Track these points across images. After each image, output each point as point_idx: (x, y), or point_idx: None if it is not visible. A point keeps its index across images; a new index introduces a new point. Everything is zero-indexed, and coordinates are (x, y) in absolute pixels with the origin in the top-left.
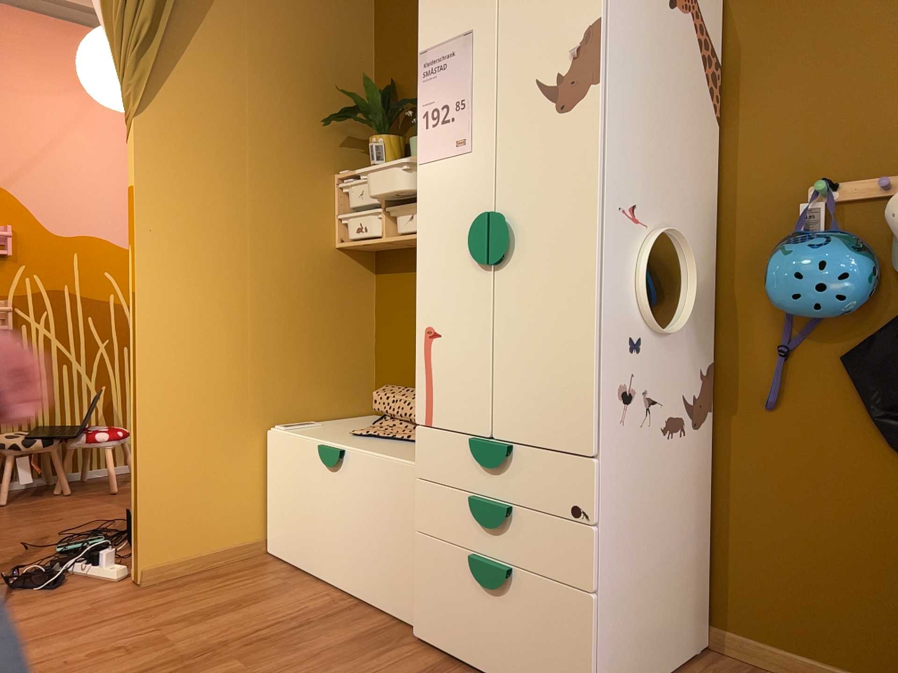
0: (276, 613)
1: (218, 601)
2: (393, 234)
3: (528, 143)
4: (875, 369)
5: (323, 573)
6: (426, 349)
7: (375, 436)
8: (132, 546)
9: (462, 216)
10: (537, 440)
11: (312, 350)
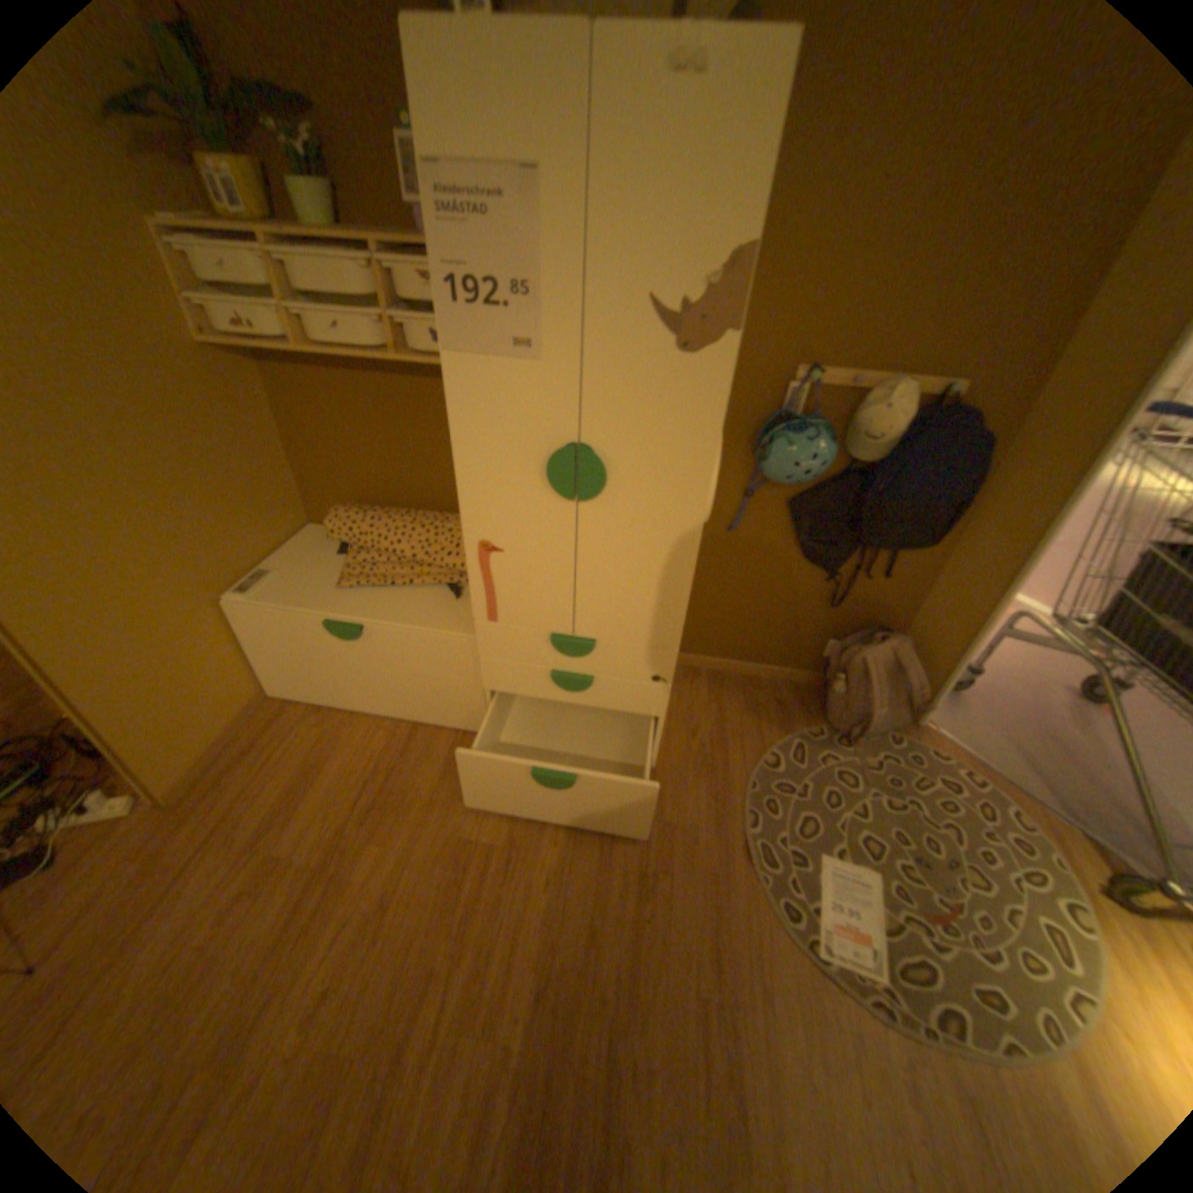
0: (352, 772)
1: (280, 784)
2: (299, 335)
3: (630, 376)
4: (811, 514)
5: (360, 708)
6: (482, 561)
7: (371, 585)
8: (133, 784)
9: (528, 438)
10: (621, 638)
11: (225, 491)
